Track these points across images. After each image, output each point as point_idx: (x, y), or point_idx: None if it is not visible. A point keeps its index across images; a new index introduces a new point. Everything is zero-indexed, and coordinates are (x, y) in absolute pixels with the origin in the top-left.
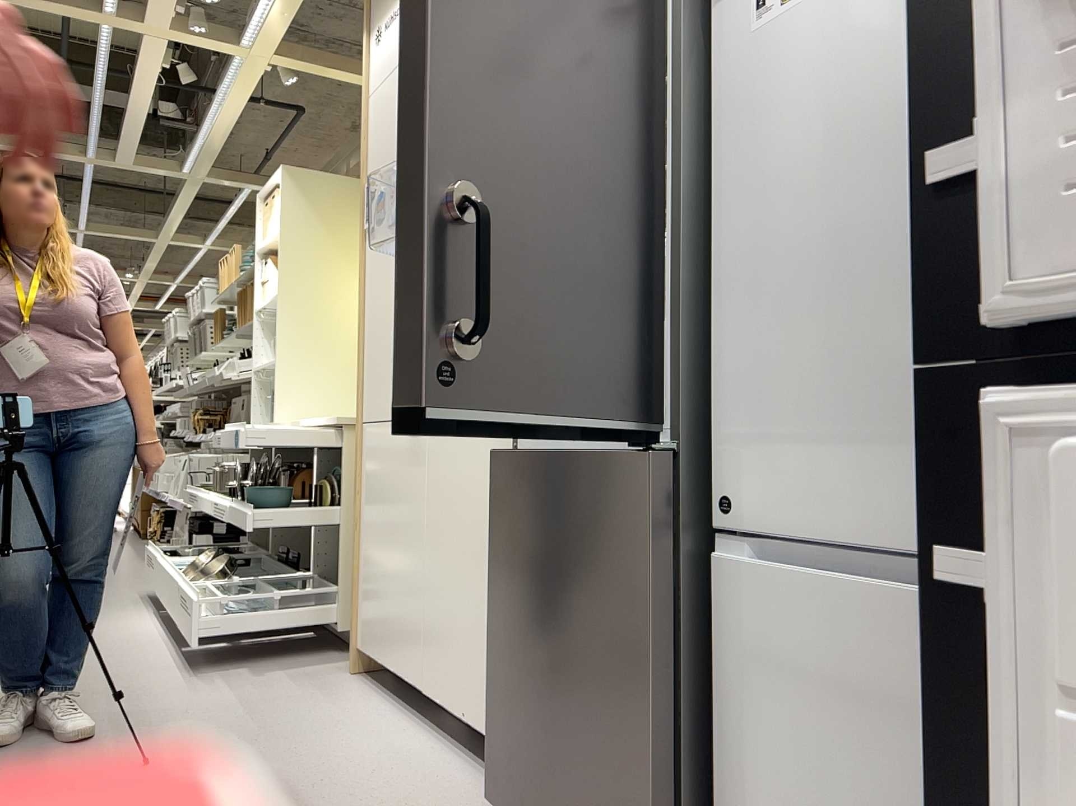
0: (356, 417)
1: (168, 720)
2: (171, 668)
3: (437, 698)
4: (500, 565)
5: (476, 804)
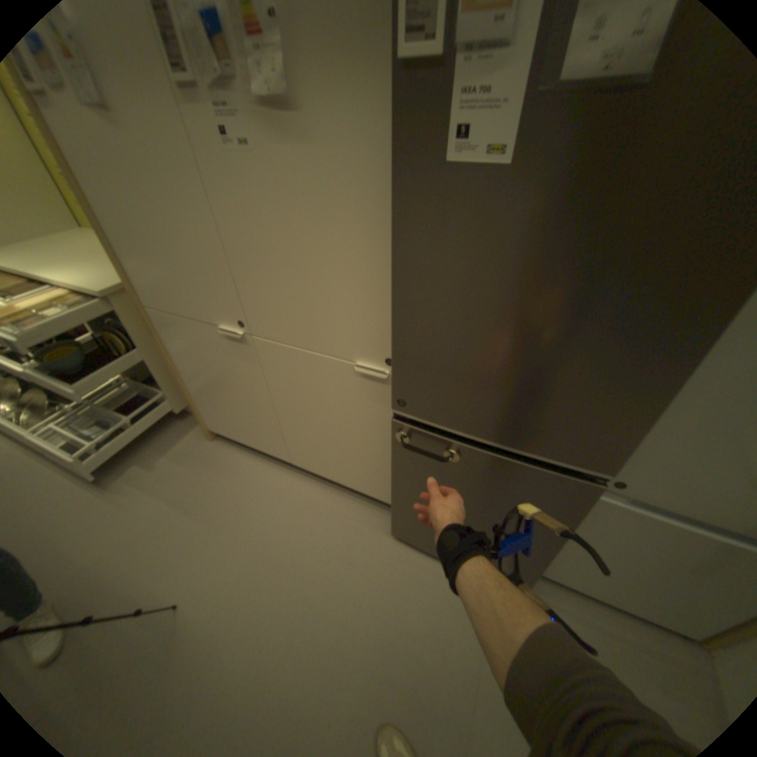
0: (113, 280)
1: (137, 547)
2: (77, 488)
3: (308, 467)
4: (406, 470)
5: (375, 526)
